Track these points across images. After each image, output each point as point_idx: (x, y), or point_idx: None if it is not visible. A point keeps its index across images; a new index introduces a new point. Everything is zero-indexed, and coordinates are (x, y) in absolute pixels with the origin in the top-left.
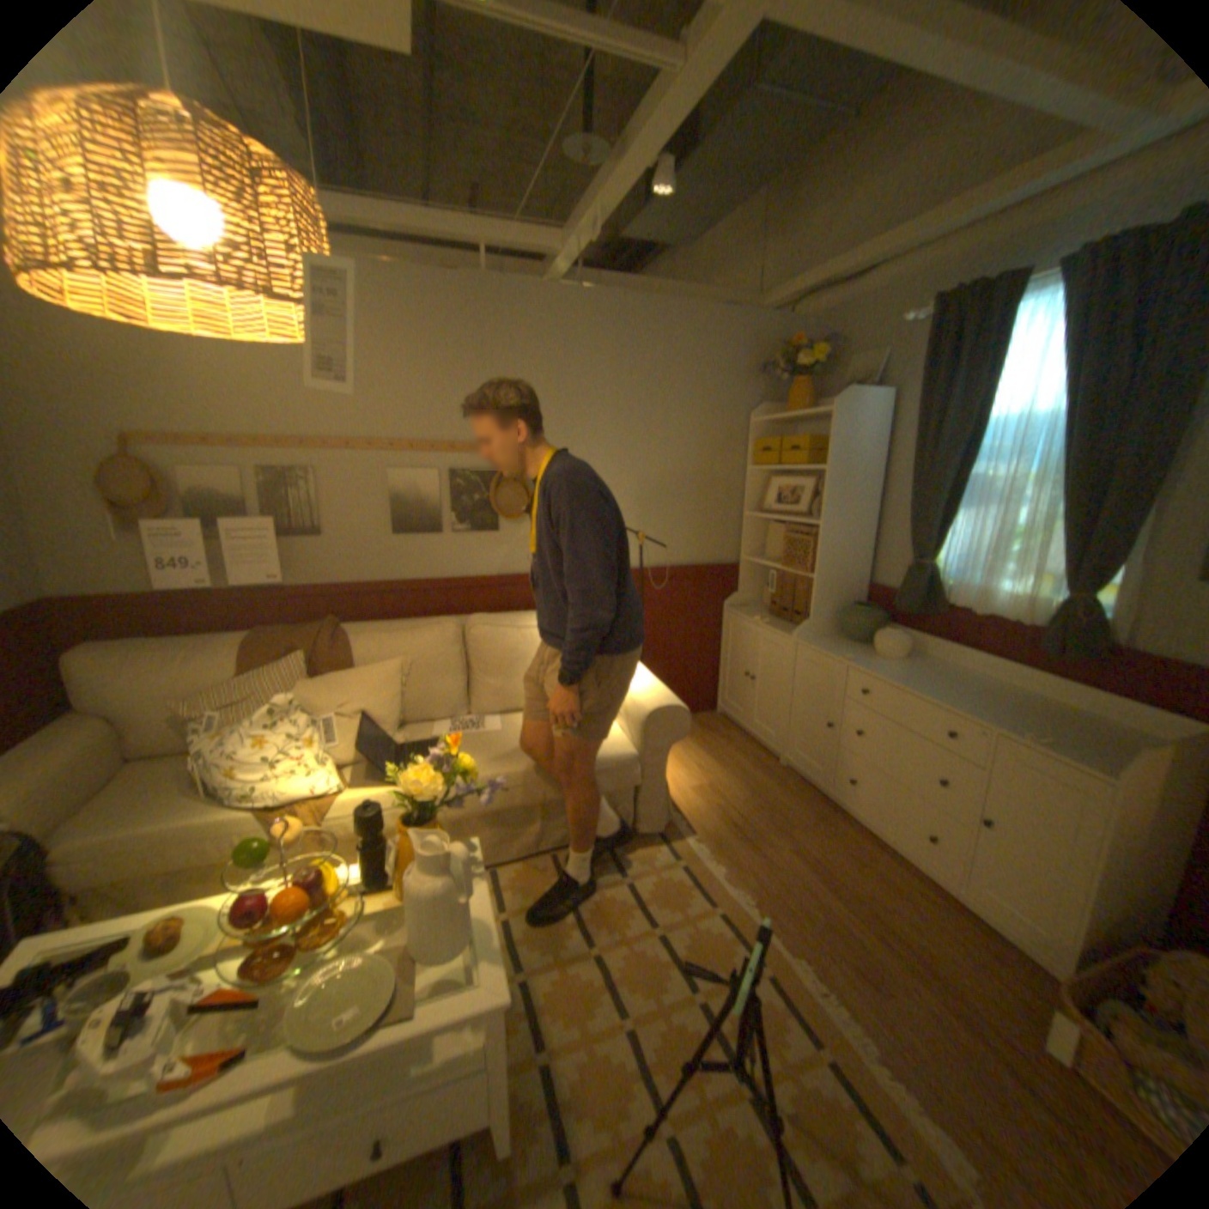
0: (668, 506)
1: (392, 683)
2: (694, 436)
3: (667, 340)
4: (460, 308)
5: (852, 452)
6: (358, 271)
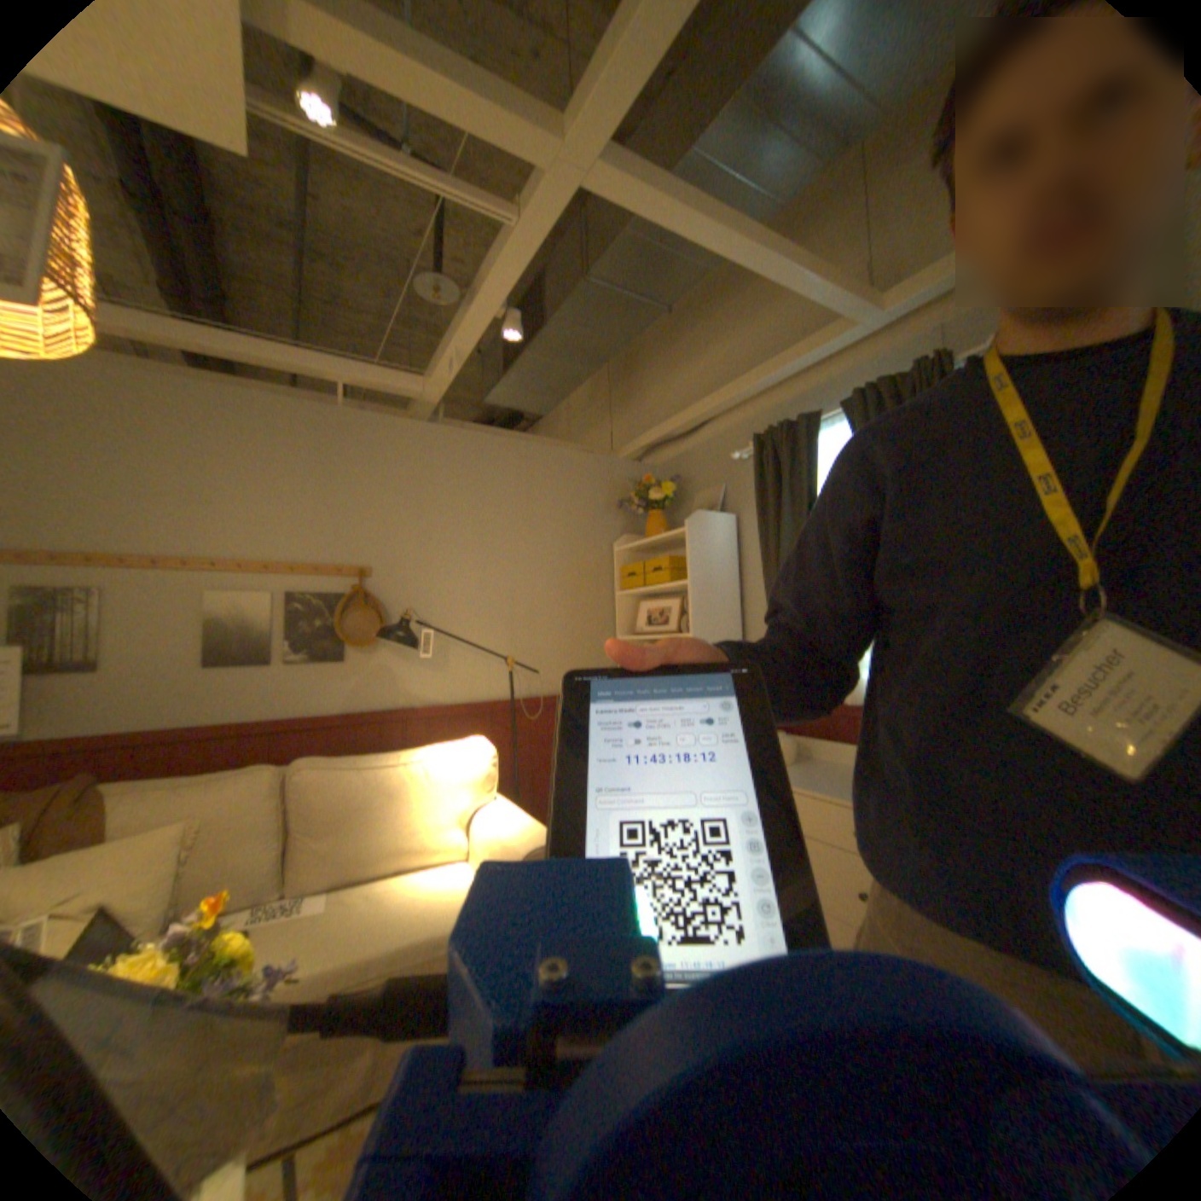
0: (541, 631)
1: (164, 856)
2: (563, 563)
3: (530, 476)
4: (315, 433)
5: (710, 567)
6: (200, 391)
